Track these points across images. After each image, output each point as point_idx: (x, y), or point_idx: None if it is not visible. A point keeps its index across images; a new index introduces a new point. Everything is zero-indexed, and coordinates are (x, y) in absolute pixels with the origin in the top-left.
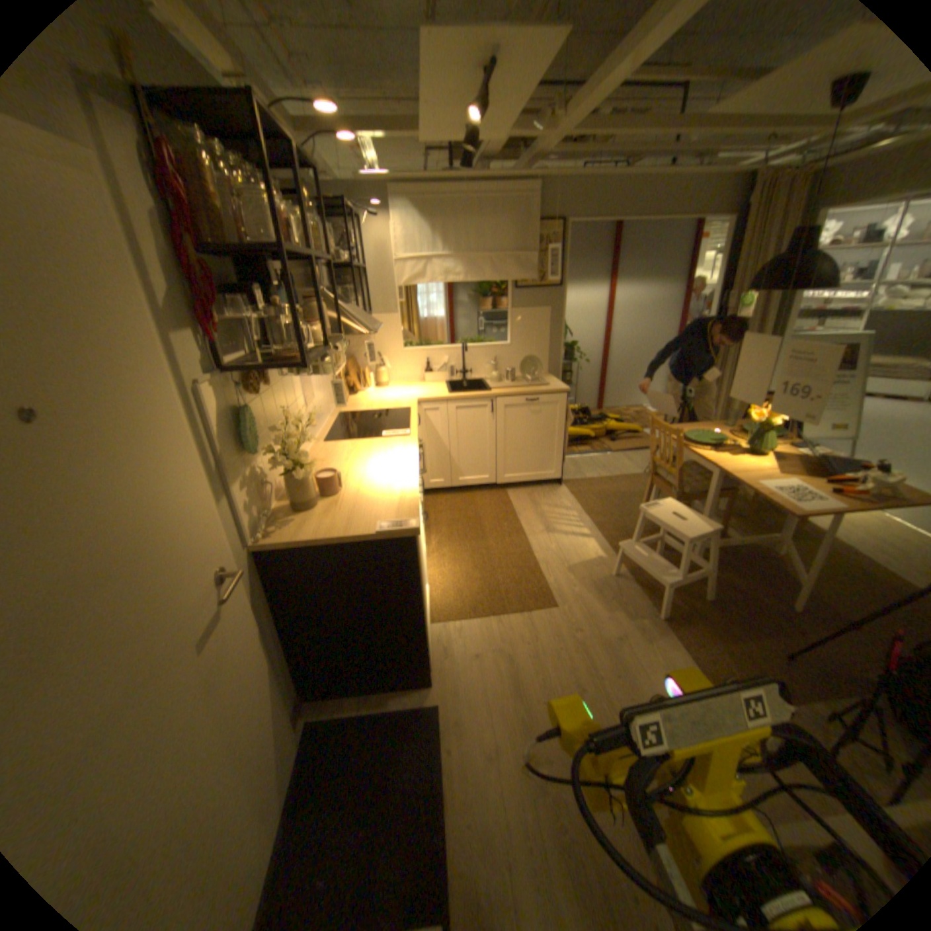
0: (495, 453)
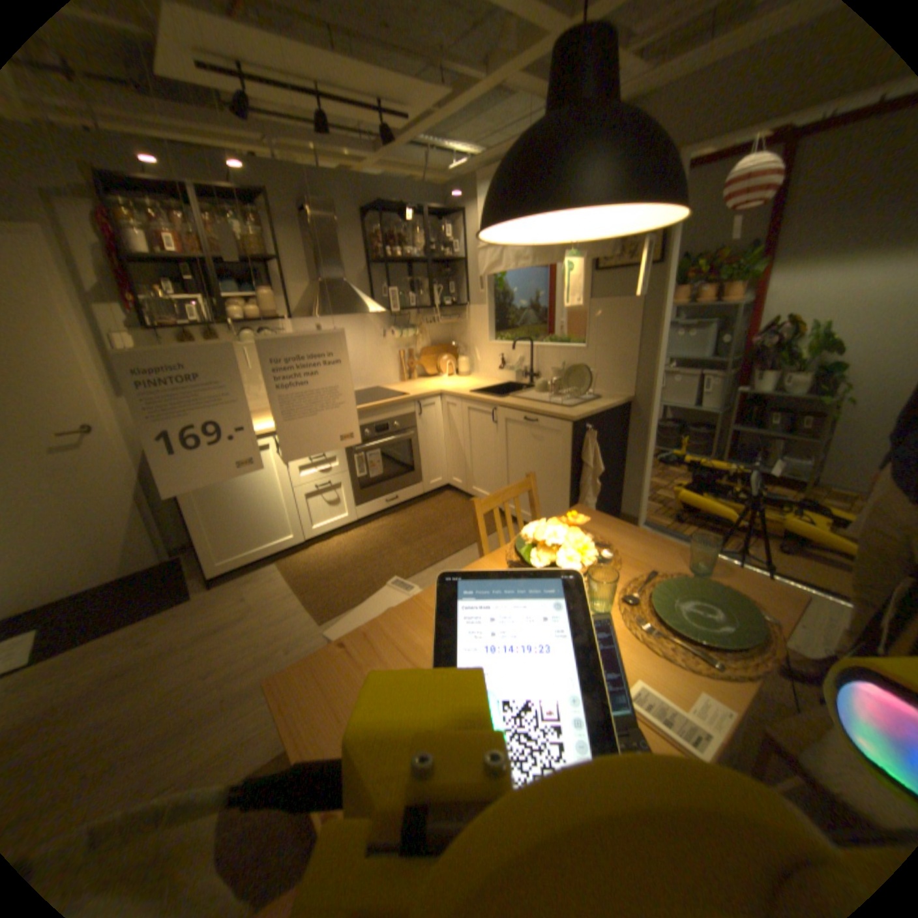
0: (500, 472)
